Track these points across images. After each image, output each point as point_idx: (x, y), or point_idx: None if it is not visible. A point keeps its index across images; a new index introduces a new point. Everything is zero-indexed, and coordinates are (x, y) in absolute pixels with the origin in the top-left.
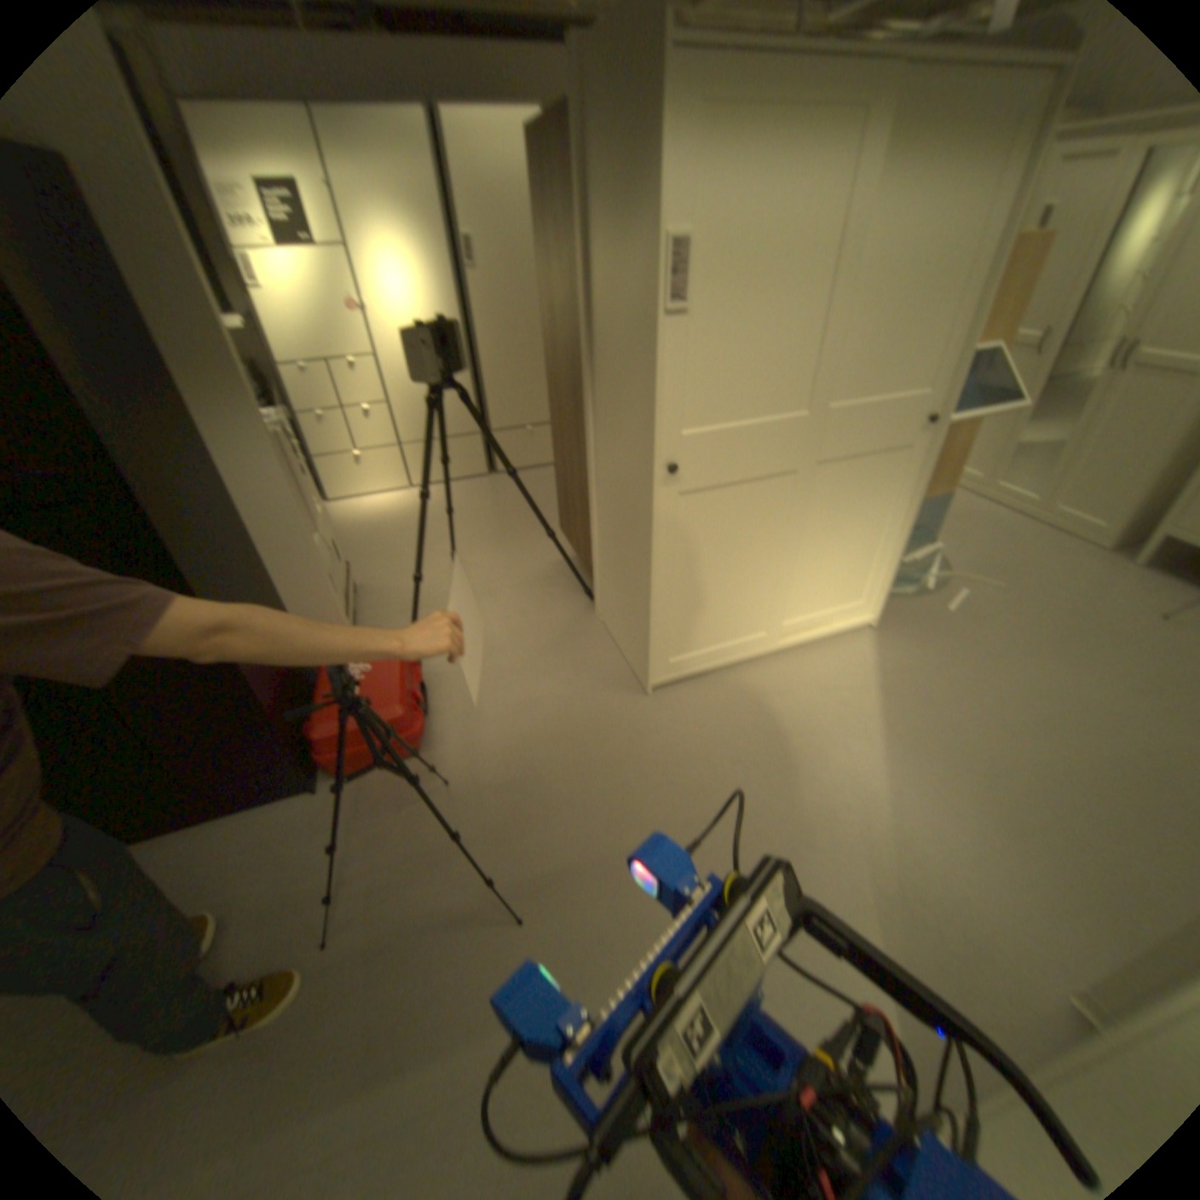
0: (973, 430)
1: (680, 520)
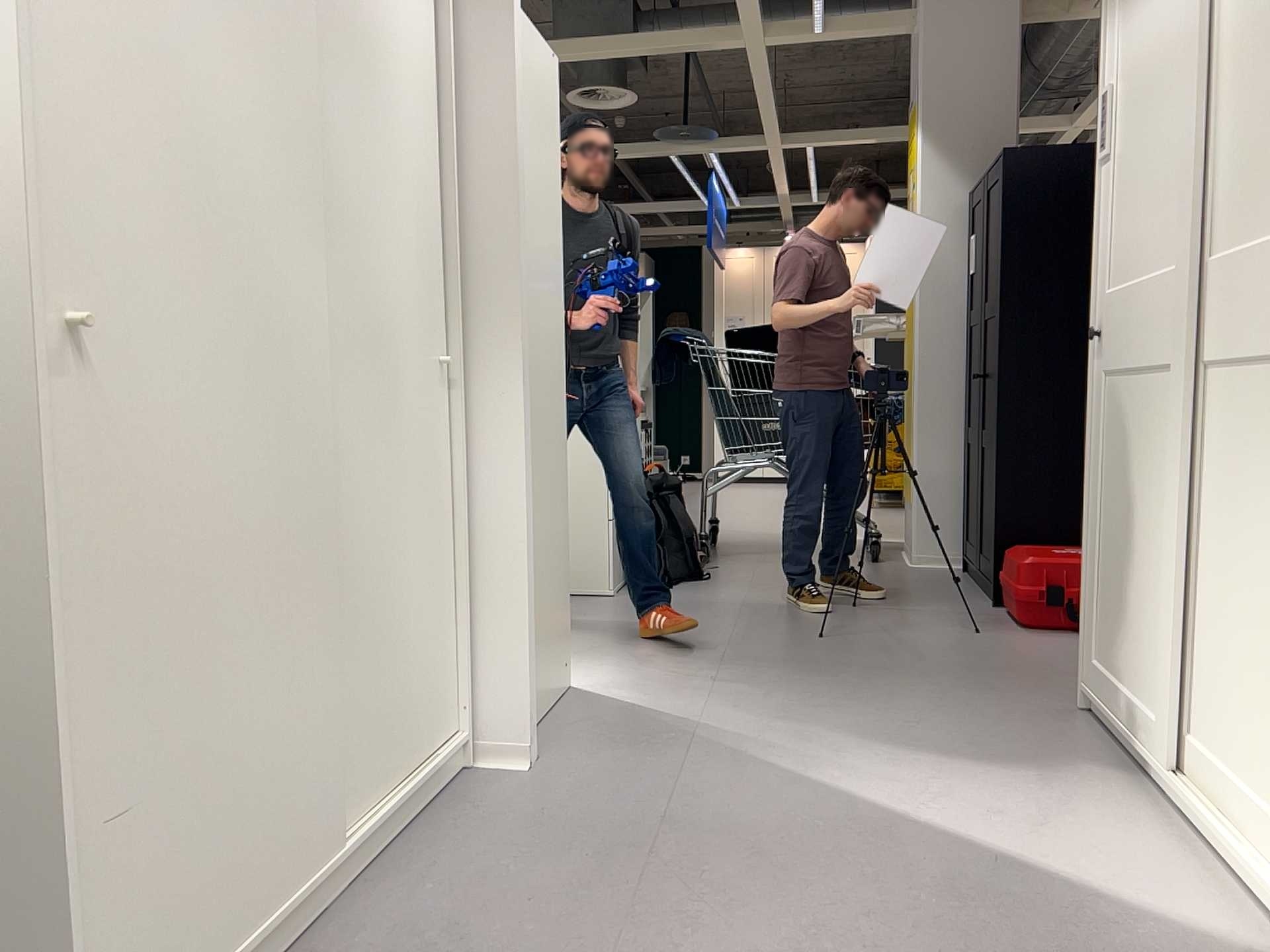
0: None
1: (1096, 406)
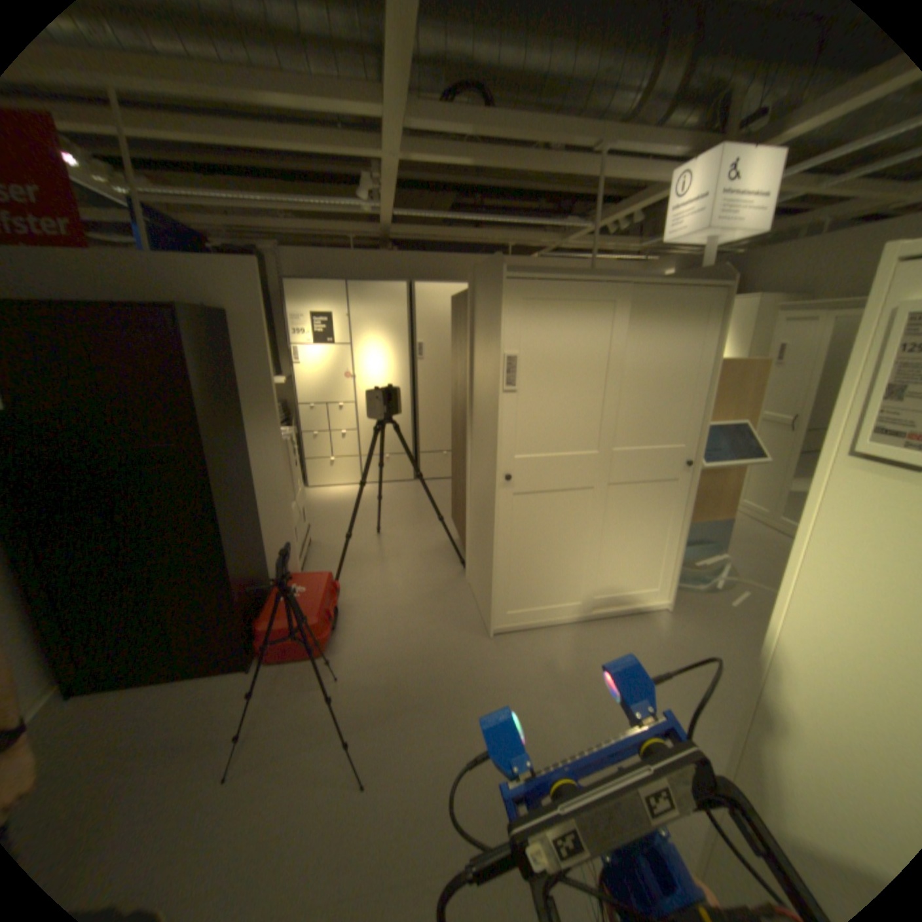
0: (740, 475)
1: (513, 510)
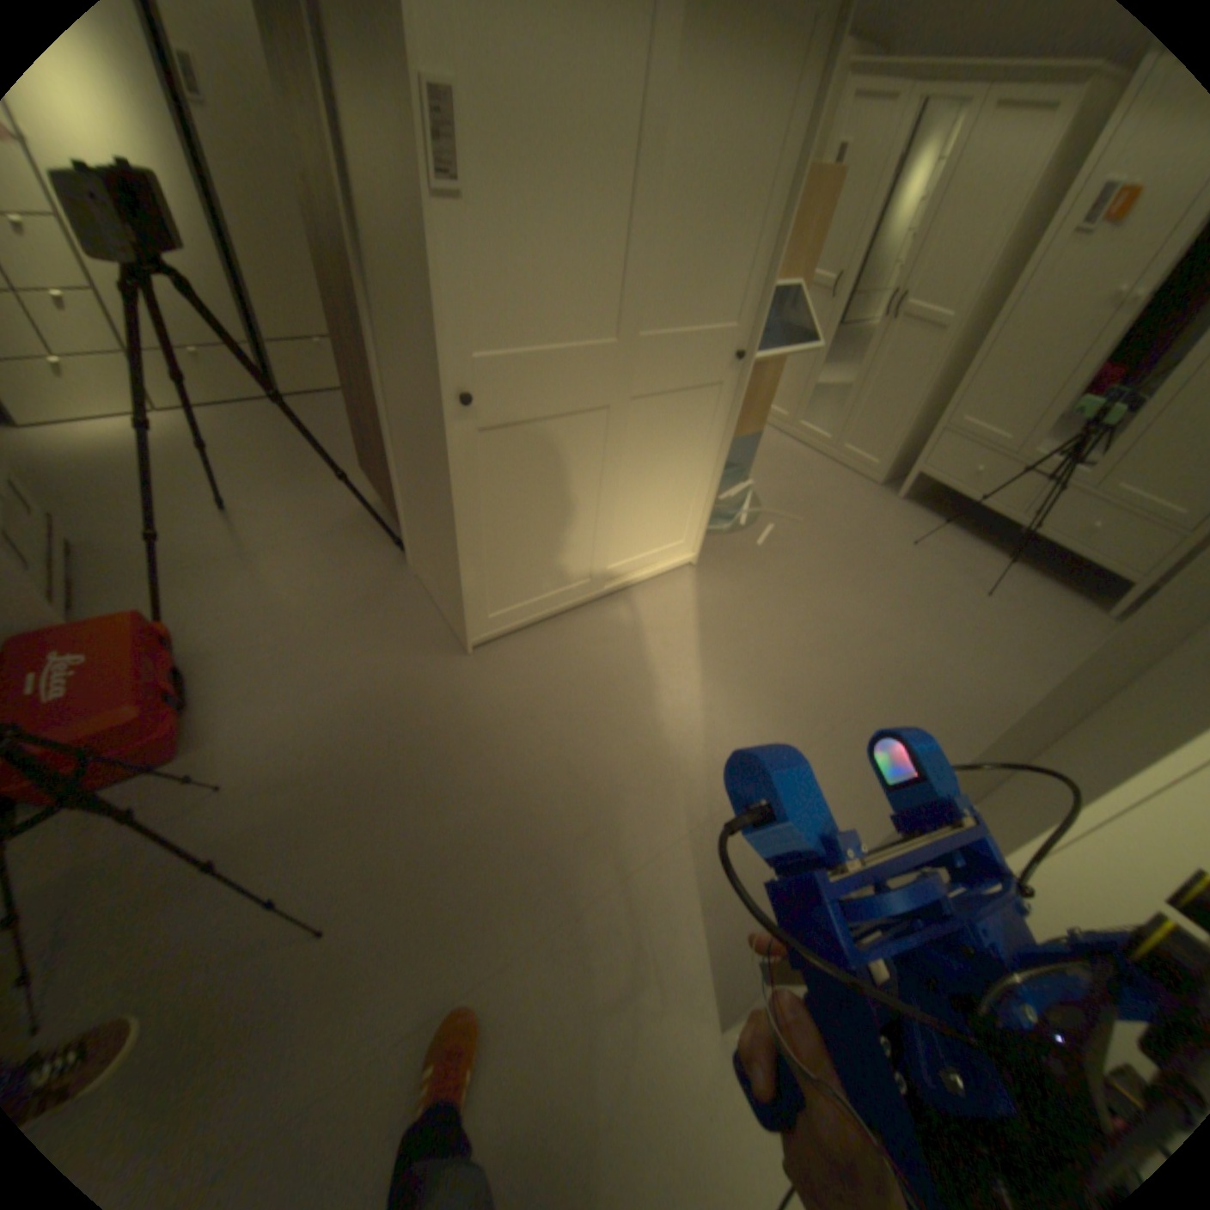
0: (778, 367)
1: (481, 458)
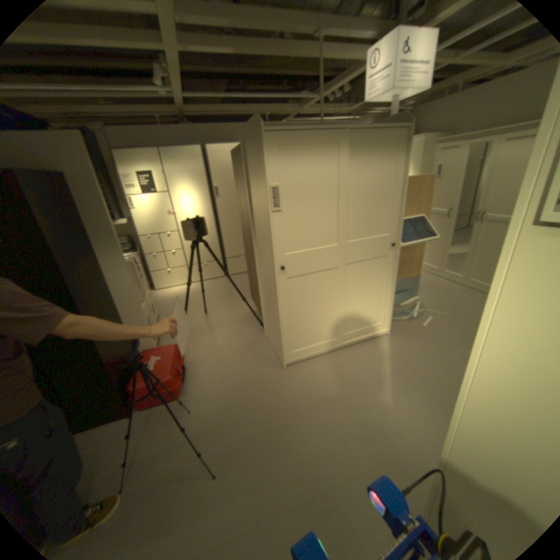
0: (421, 248)
1: (288, 288)
